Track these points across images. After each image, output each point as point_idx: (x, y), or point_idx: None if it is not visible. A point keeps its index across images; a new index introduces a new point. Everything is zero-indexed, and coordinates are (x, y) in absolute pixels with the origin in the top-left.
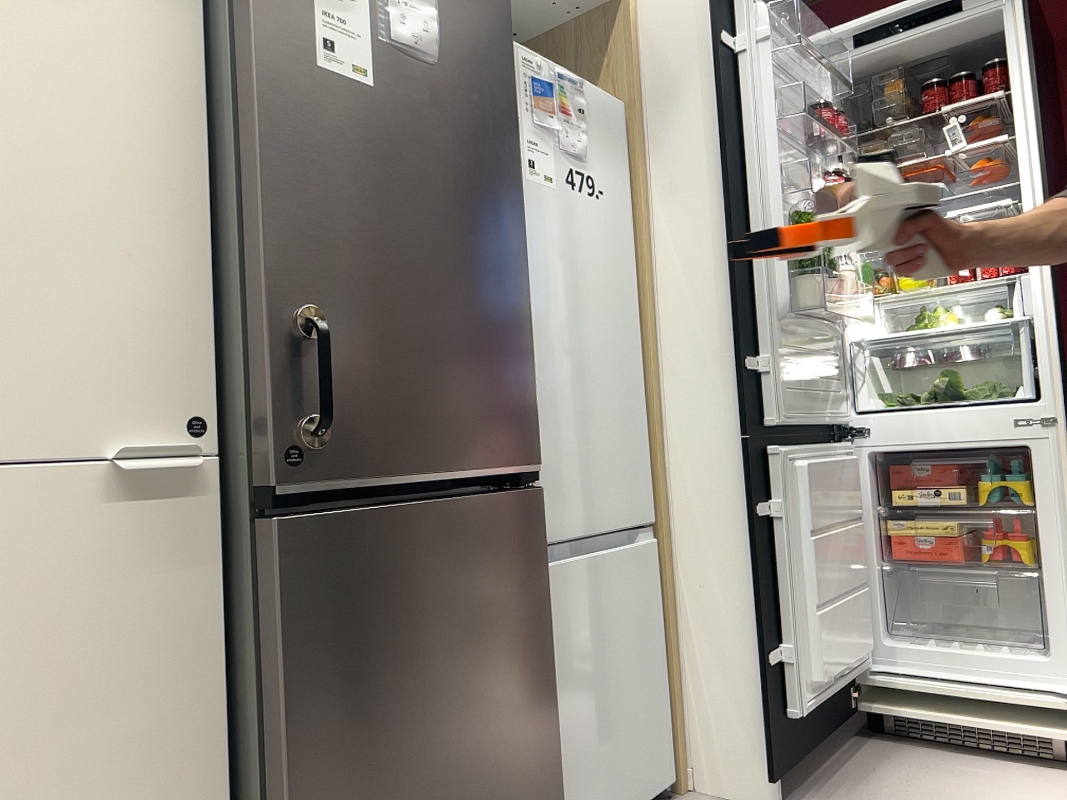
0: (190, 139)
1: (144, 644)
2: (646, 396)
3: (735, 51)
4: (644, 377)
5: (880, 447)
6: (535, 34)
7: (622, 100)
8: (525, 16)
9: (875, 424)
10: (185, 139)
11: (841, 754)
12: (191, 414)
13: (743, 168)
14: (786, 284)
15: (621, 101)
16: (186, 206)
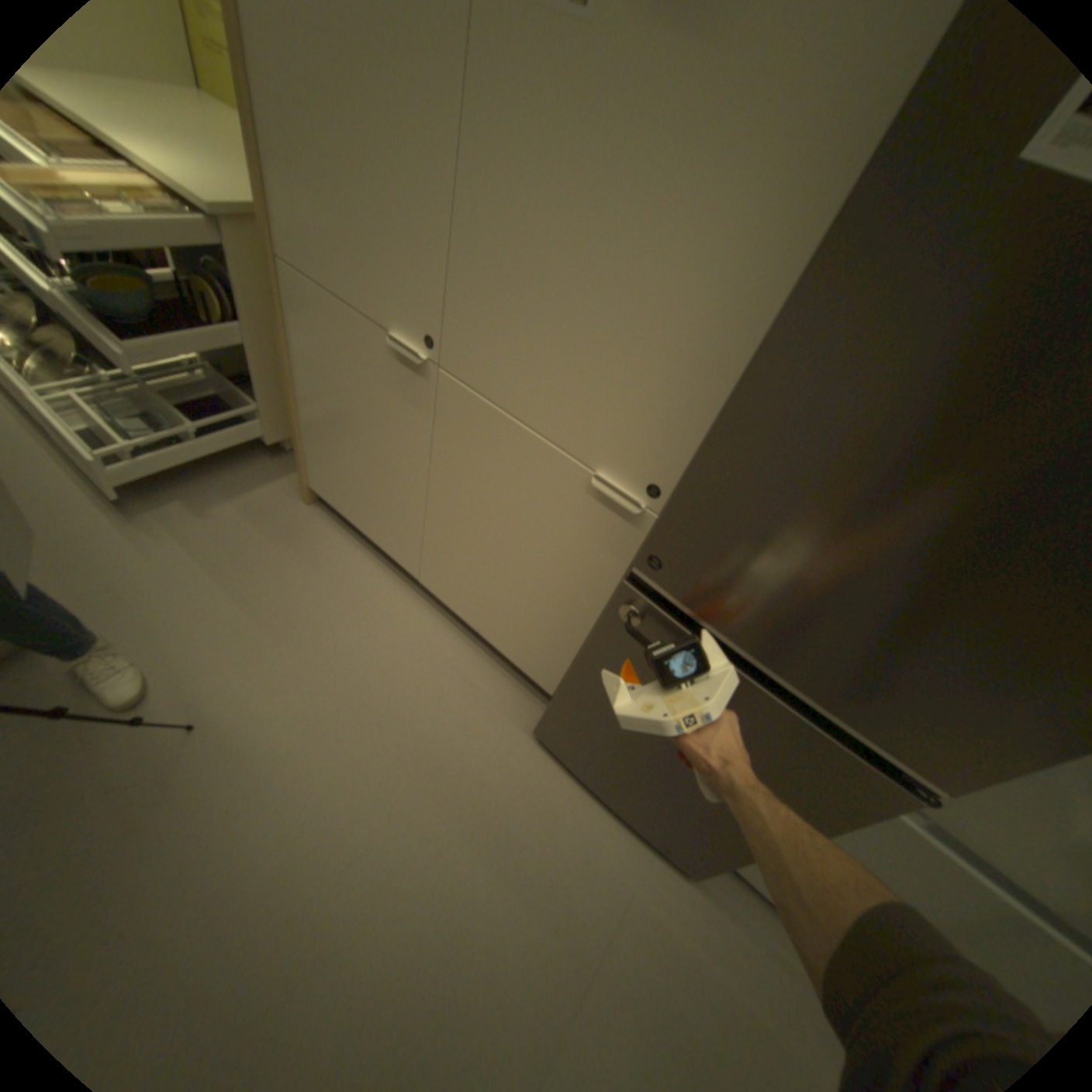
0: (804, 236)
1: (580, 561)
2: None
3: None
4: None
5: None
6: None
7: None
8: None
9: None
10: (799, 235)
11: None
12: (661, 481)
13: None
14: None
15: None
16: (753, 316)
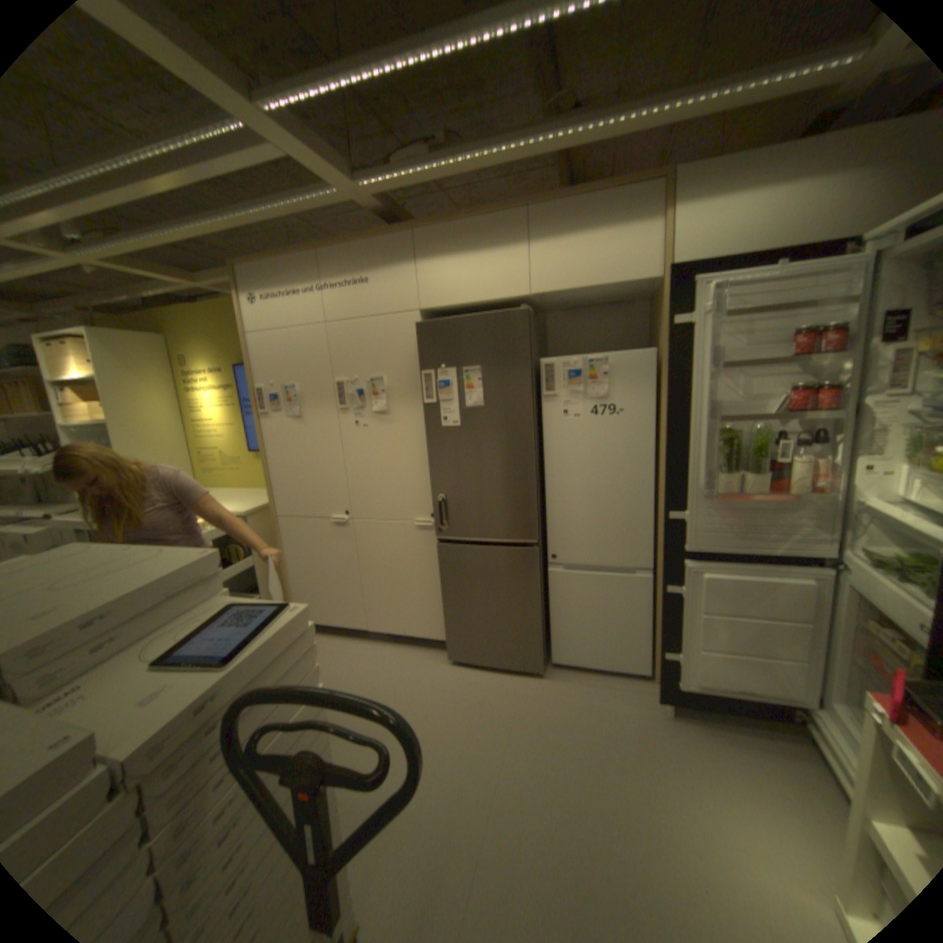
0: (428, 446)
1: (426, 558)
2: (658, 508)
3: (691, 324)
4: (658, 498)
5: (854, 585)
6: (652, 290)
7: (662, 343)
8: (633, 291)
9: (853, 568)
10: (427, 446)
11: (767, 735)
12: (433, 512)
13: (688, 401)
14: (703, 476)
15: (651, 350)
16: (428, 463)
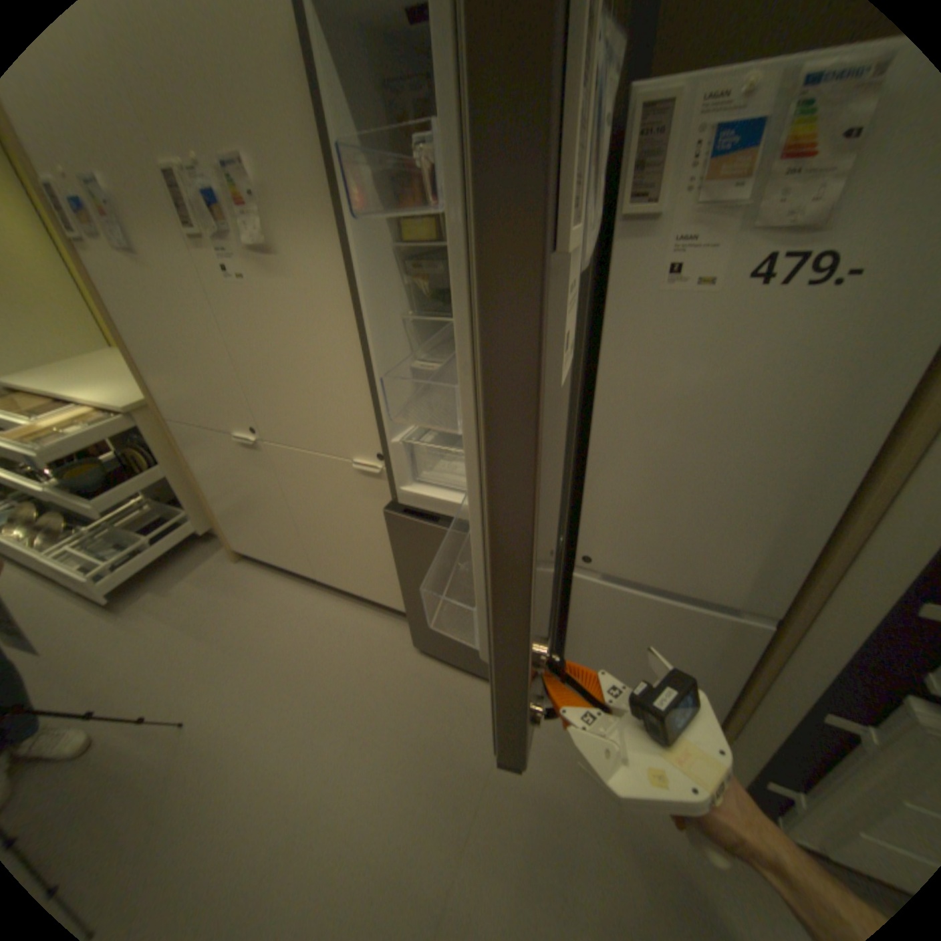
0: (356, 328)
1: (377, 515)
2: (847, 520)
3: None
4: (858, 502)
5: None
6: None
7: None
8: None
9: None
10: (355, 328)
11: None
12: (379, 451)
13: None
14: None
15: None
16: (362, 363)
